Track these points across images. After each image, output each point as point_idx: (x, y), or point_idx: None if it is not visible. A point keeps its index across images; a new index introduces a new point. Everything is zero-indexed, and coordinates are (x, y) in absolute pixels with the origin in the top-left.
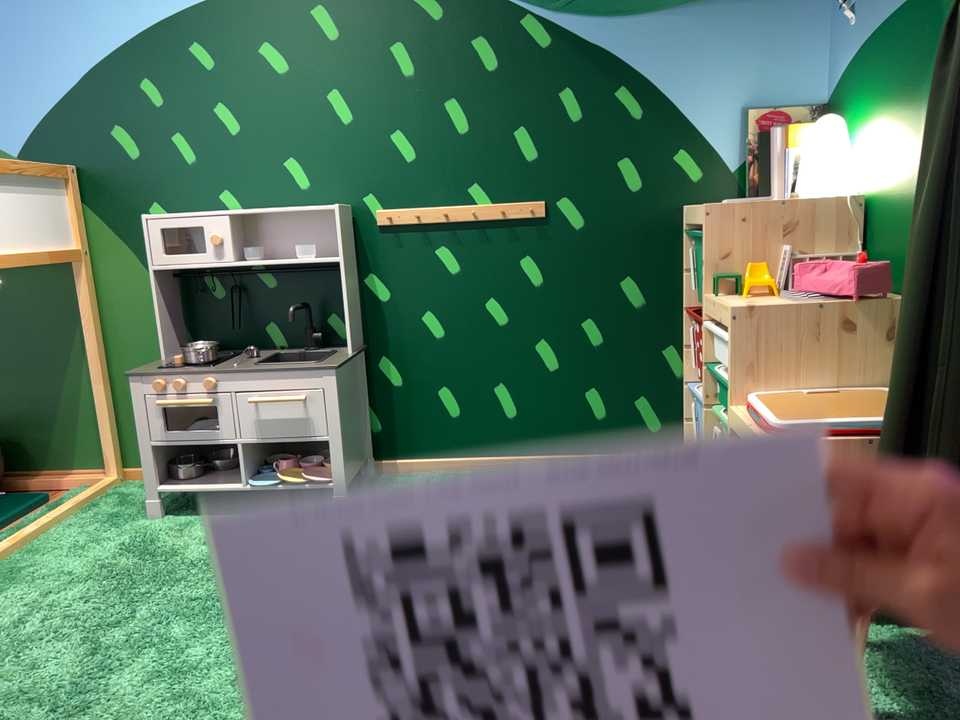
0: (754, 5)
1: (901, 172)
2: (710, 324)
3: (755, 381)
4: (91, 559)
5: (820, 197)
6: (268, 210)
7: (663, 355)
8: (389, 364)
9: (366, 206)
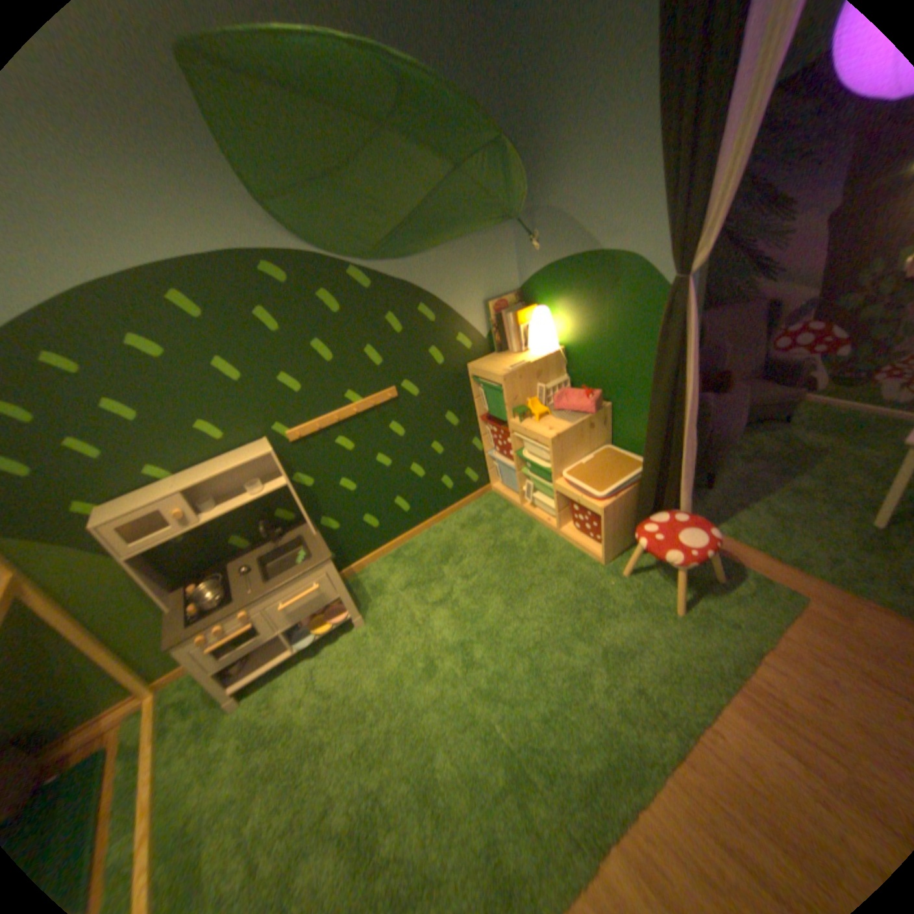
0: (479, 238)
1: (591, 341)
2: (513, 434)
3: (562, 466)
4: (229, 775)
5: (547, 354)
6: (201, 467)
7: (472, 444)
8: (328, 519)
9: (276, 433)
